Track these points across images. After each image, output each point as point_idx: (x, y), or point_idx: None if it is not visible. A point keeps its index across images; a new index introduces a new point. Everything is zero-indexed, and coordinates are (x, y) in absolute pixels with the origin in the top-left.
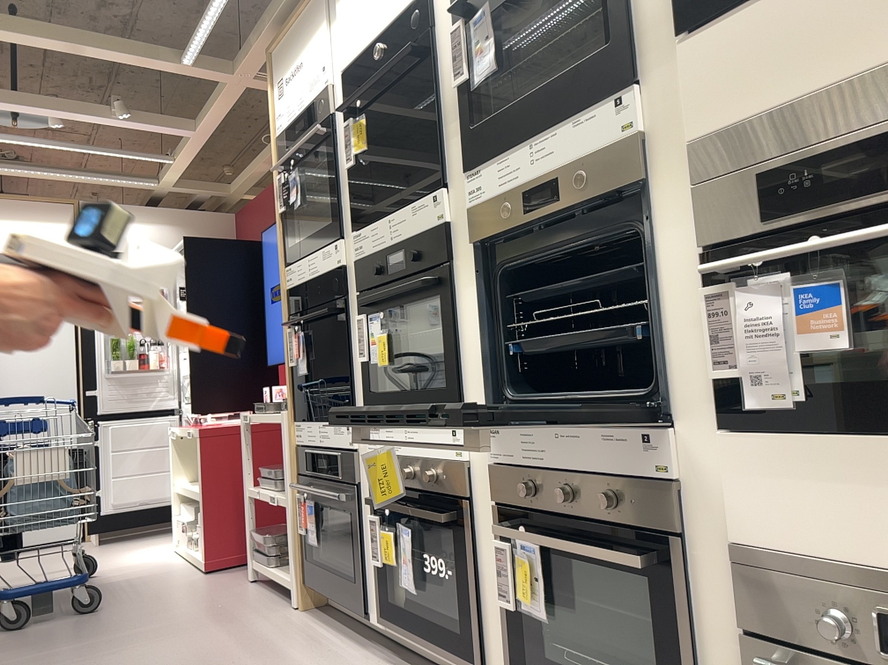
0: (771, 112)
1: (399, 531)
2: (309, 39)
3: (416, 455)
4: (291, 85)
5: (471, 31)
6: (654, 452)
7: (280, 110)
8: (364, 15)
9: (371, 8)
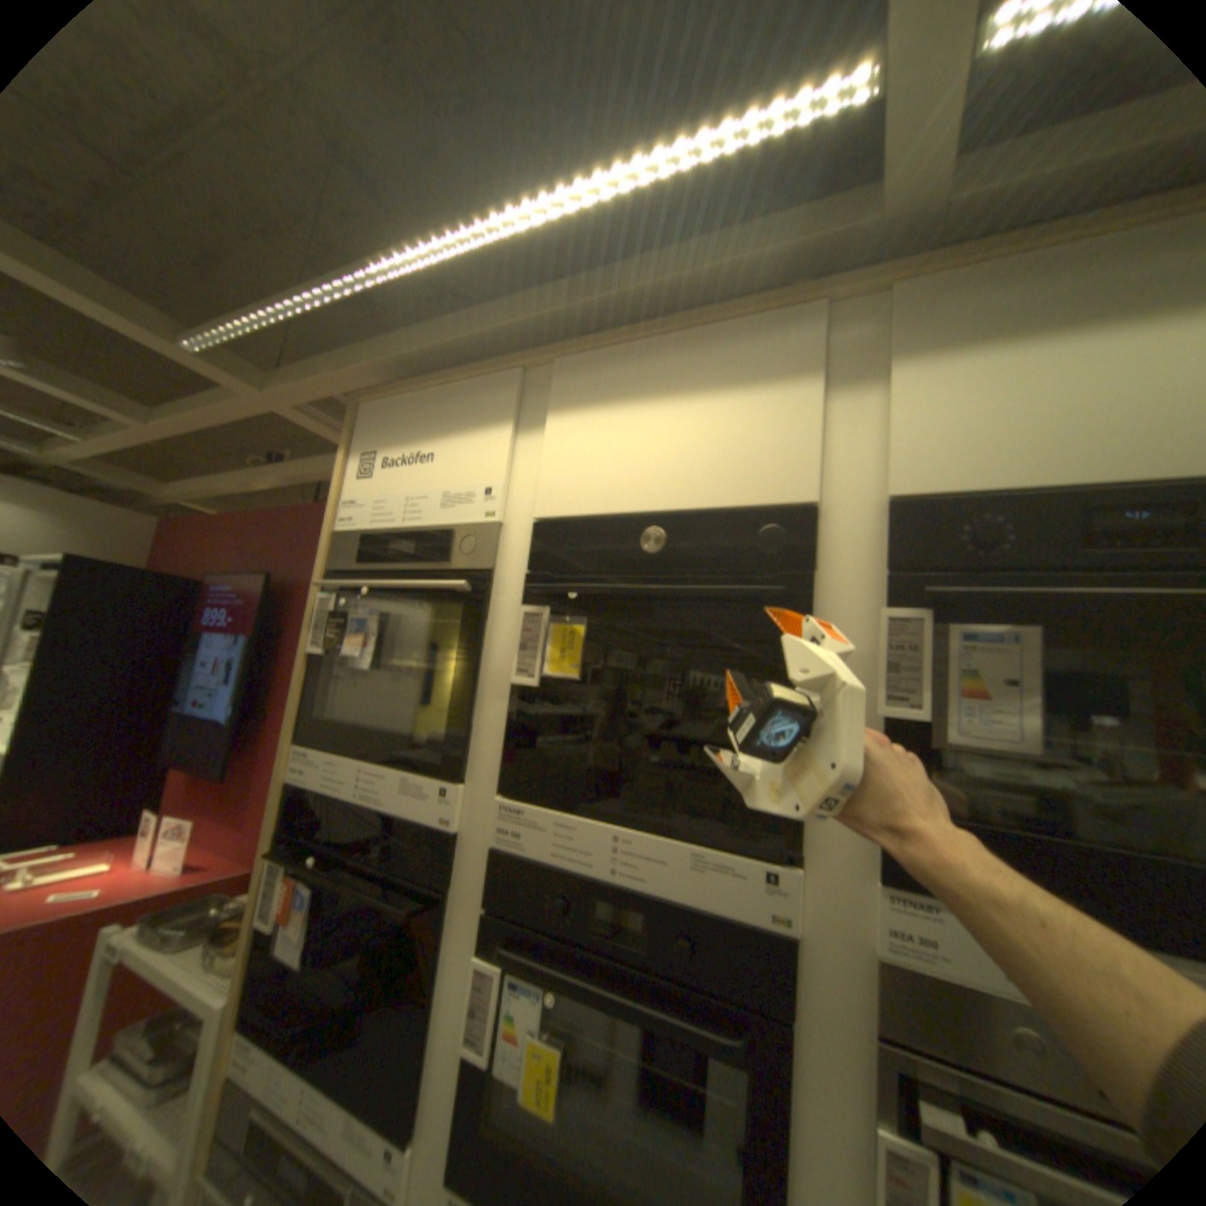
0: None
1: None
2: (465, 427)
3: None
4: (398, 472)
5: (964, 640)
6: None
7: (356, 494)
8: (627, 461)
9: (651, 458)
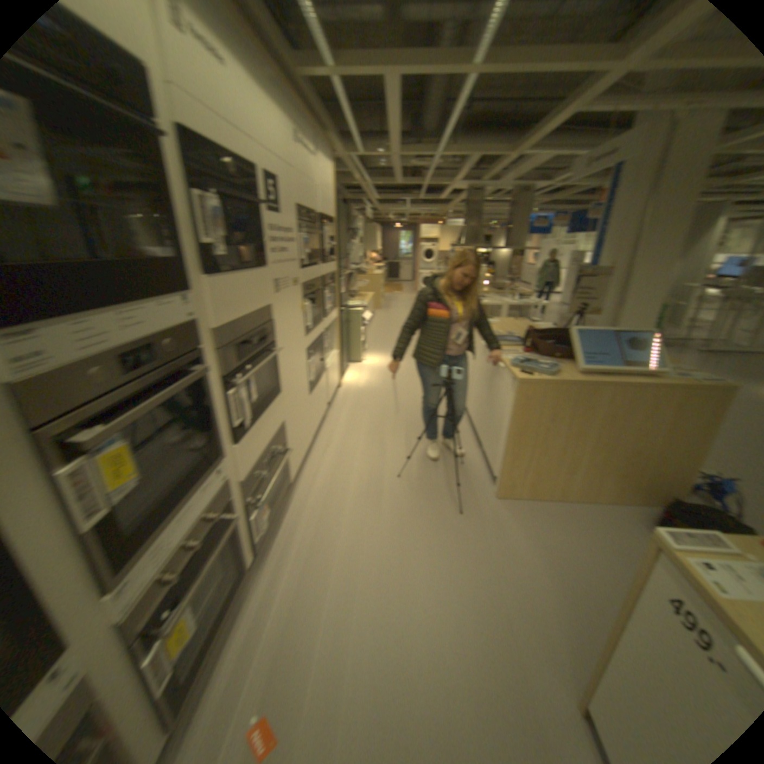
0: (236, 322)
1: None
2: None
3: None
4: None
5: None
6: (222, 475)
7: None
8: None
9: None
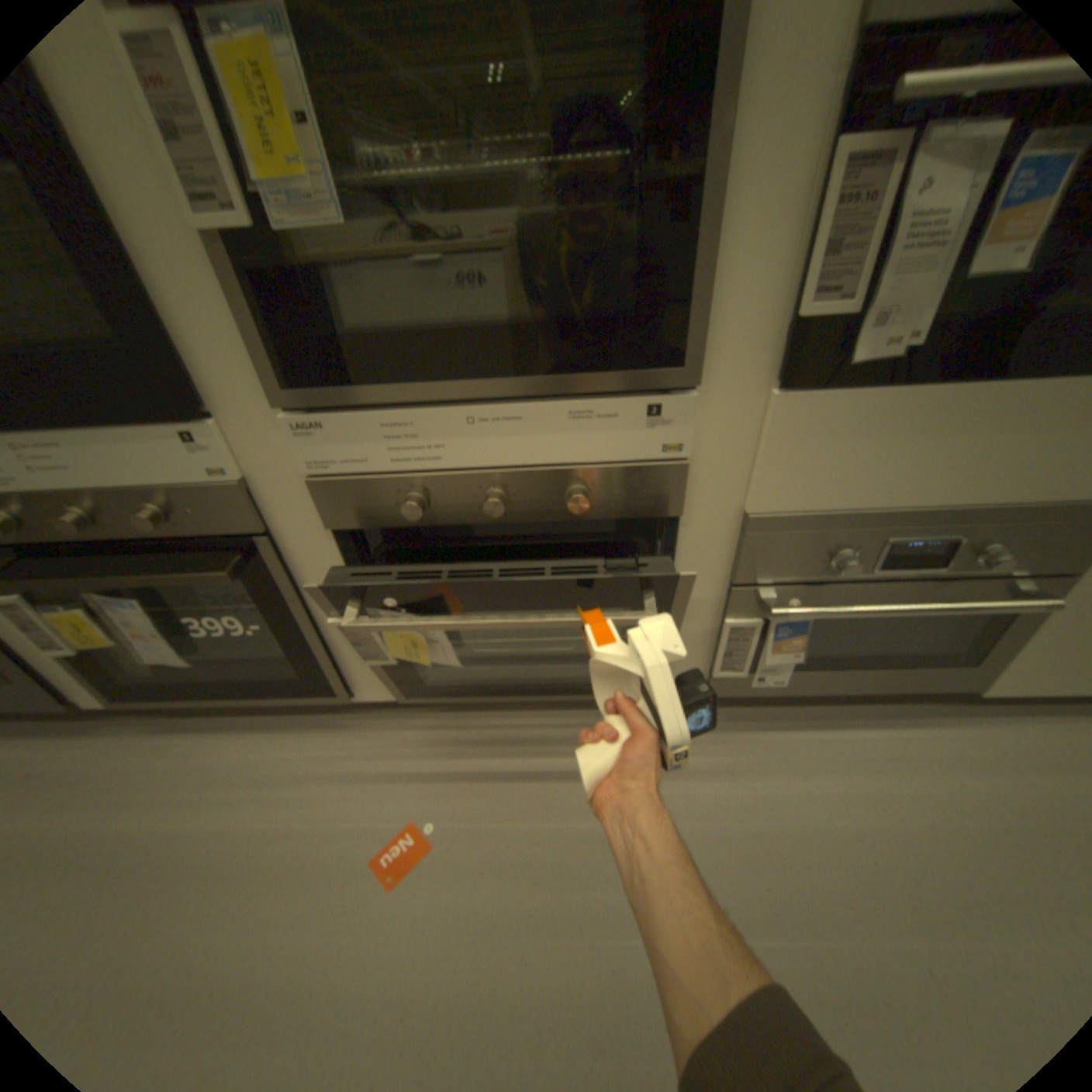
0: None
1: (92, 599)
2: None
3: (78, 482)
4: None
5: None
6: (660, 423)
7: None
8: None
9: None
